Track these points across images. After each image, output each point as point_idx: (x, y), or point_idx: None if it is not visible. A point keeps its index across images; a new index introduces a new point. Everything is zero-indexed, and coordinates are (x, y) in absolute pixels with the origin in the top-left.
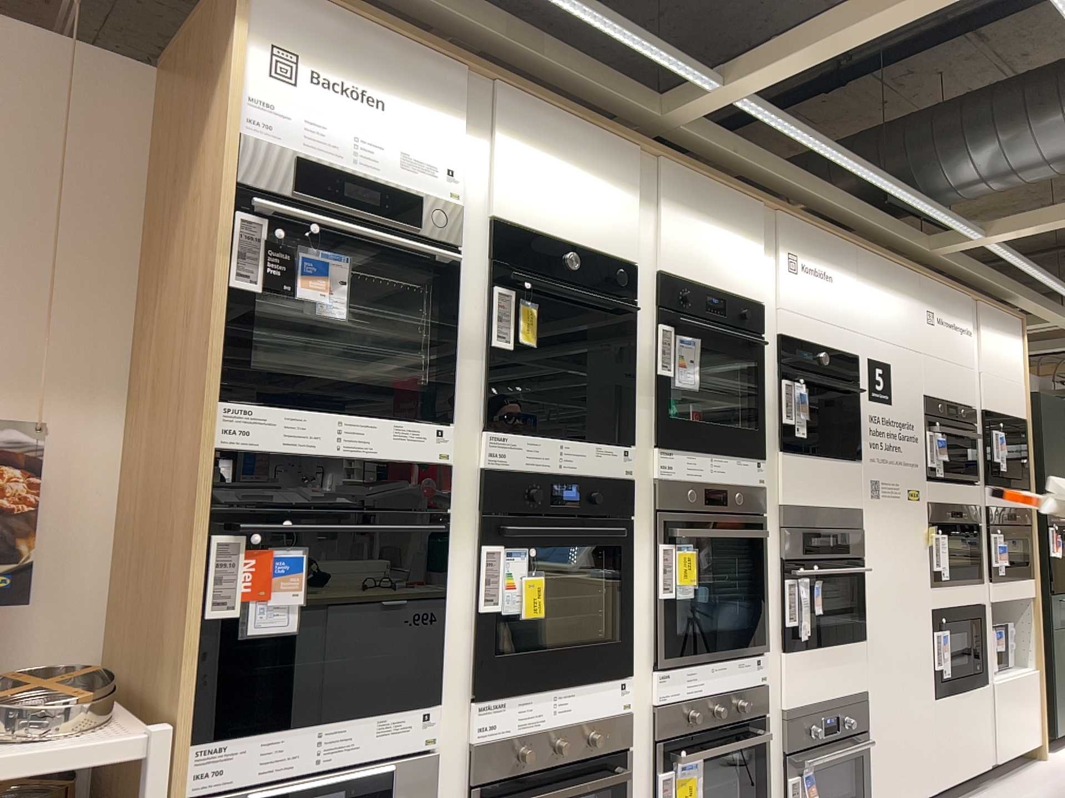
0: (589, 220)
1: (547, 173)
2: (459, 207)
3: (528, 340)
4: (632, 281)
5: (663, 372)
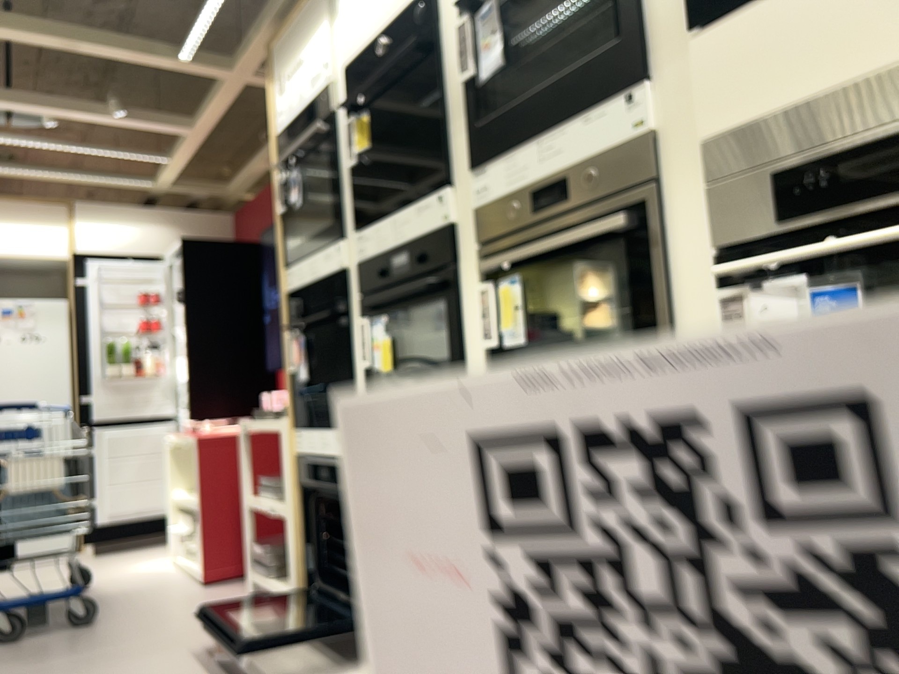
0: None
1: None
2: (327, 80)
3: (357, 146)
4: None
5: (468, 72)
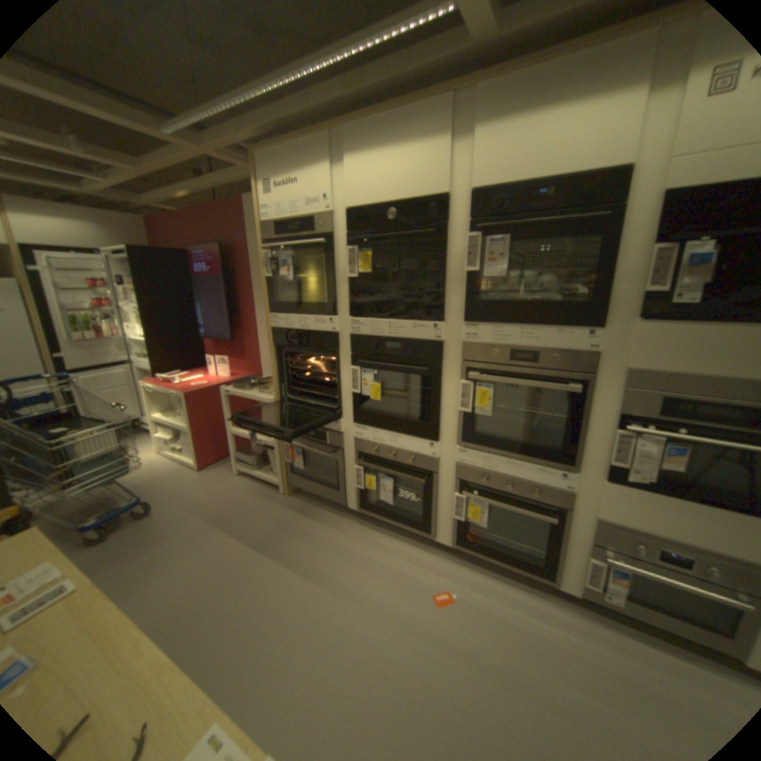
0: (406, 174)
1: (373, 159)
2: (327, 209)
3: (362, 271)
4: (452, 202)
5: (475, 268)
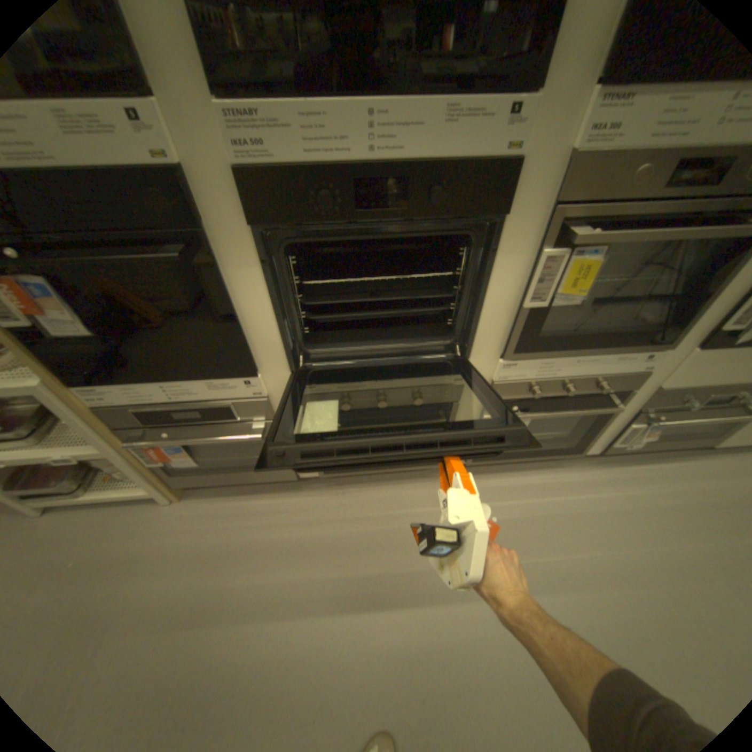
0: None
1: None
2: None
3: None
4: None
5: None
